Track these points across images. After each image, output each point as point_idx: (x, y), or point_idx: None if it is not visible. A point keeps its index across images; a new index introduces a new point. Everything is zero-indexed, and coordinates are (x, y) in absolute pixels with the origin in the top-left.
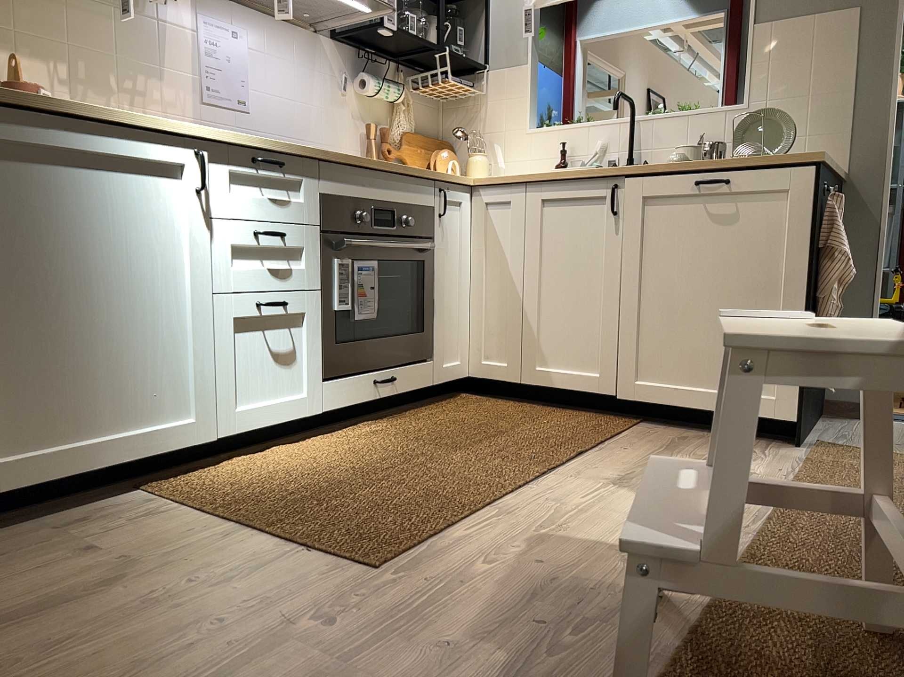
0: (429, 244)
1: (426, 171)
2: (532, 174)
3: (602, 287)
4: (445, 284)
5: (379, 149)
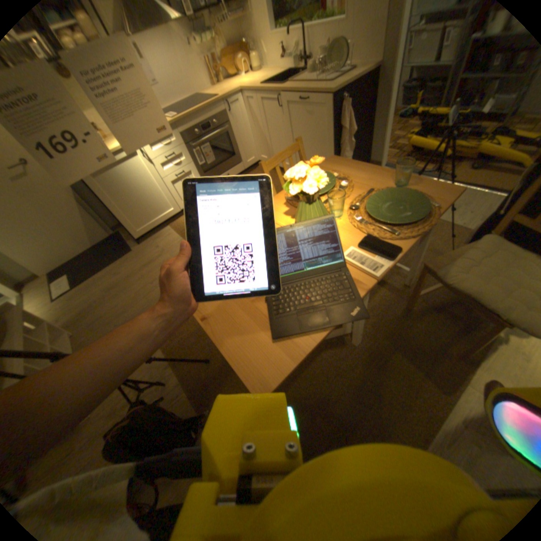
0: (227, 125)
1: (219, 92)
2: (257, 83)
3: (284, 134)
4: (240, 133)
5: (214, 61)
